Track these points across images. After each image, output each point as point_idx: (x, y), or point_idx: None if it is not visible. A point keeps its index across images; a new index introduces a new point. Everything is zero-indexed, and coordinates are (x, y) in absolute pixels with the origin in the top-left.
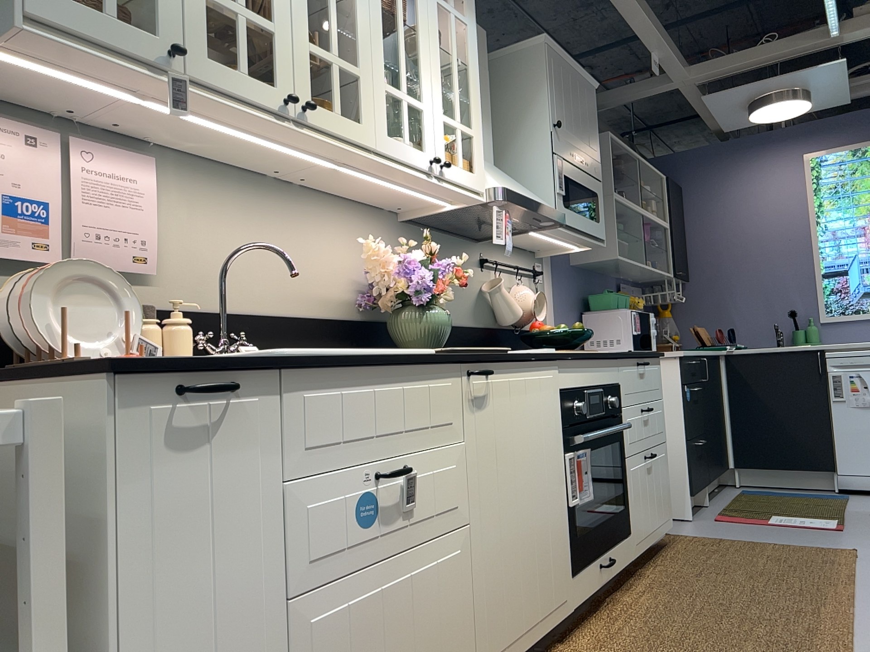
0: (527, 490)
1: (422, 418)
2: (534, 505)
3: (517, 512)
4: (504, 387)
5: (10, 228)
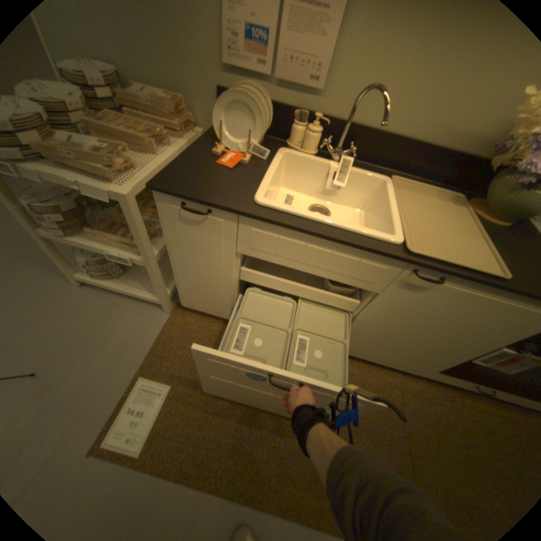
0: (429, 336)
1: (345, 271)
2: (429, 342)
3: (407, 336)
4: (458, 293)
5: (248, 49)
